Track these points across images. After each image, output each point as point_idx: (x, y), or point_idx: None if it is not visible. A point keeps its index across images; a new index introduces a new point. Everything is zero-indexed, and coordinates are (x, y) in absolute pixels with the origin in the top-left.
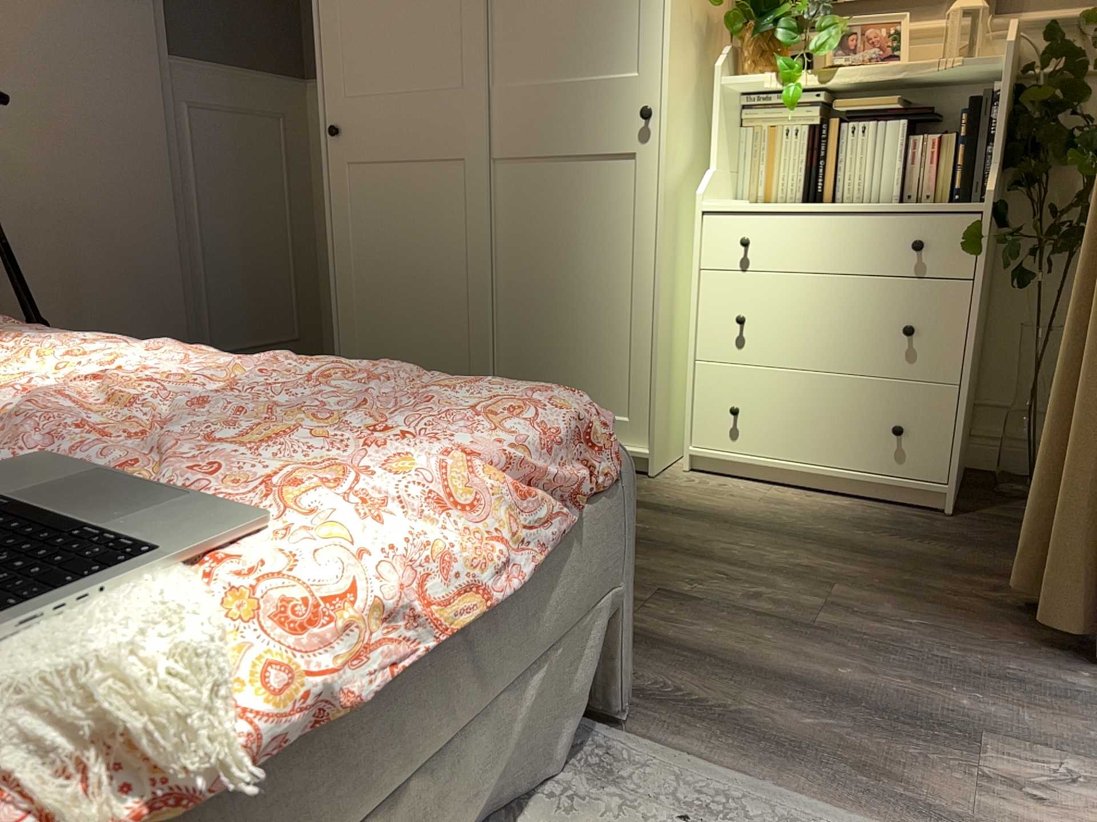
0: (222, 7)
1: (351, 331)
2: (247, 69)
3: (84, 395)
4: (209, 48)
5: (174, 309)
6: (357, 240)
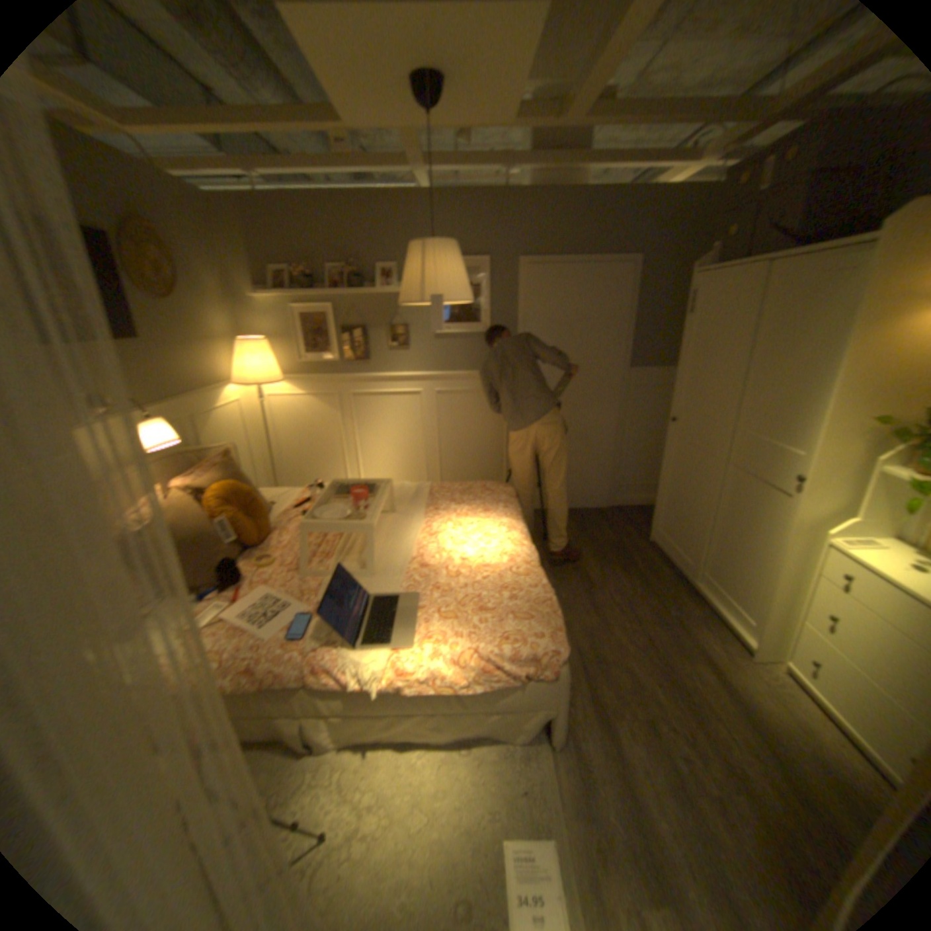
0: (661, 341)
1: (660, 506)
2: (668, 367)
3: (462, 561)
4: (649, 361)
5: (605, 468)
6: (671, 469)
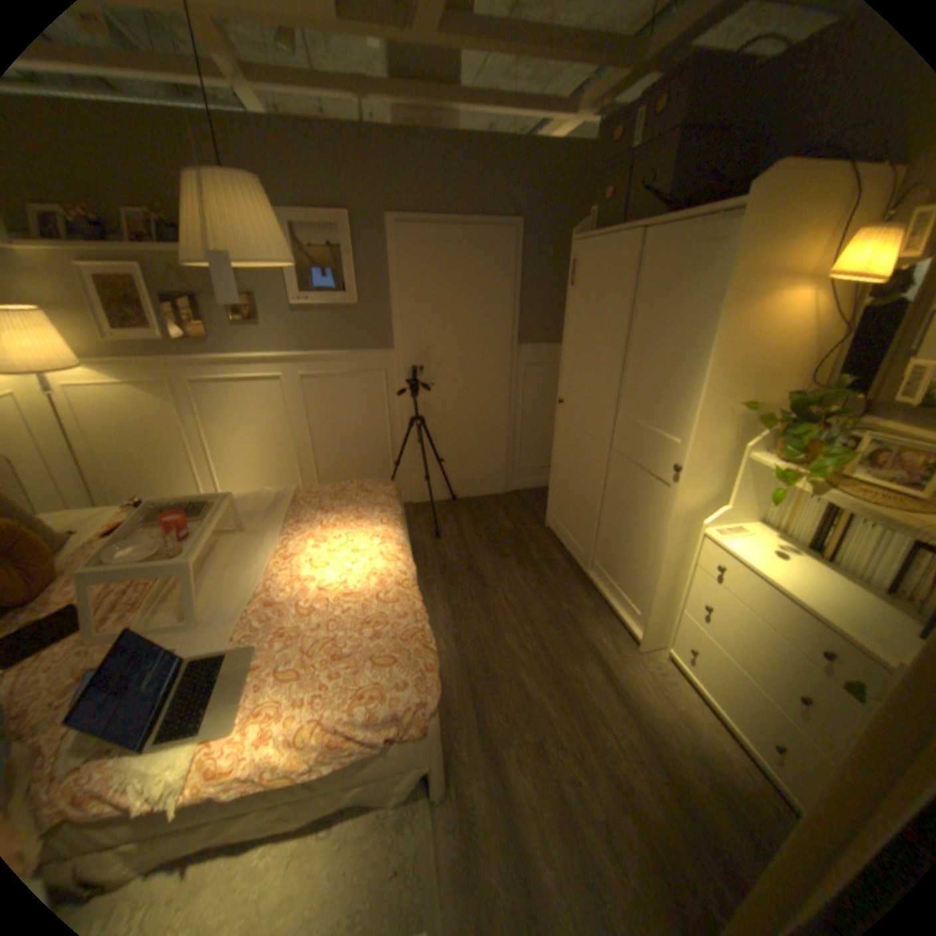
0: (548, 315)
1: (554, 491)
2: (557, 343)
3: (320, 590)
4: (538, 336)
5: (500, 452)
6: (561, 453)
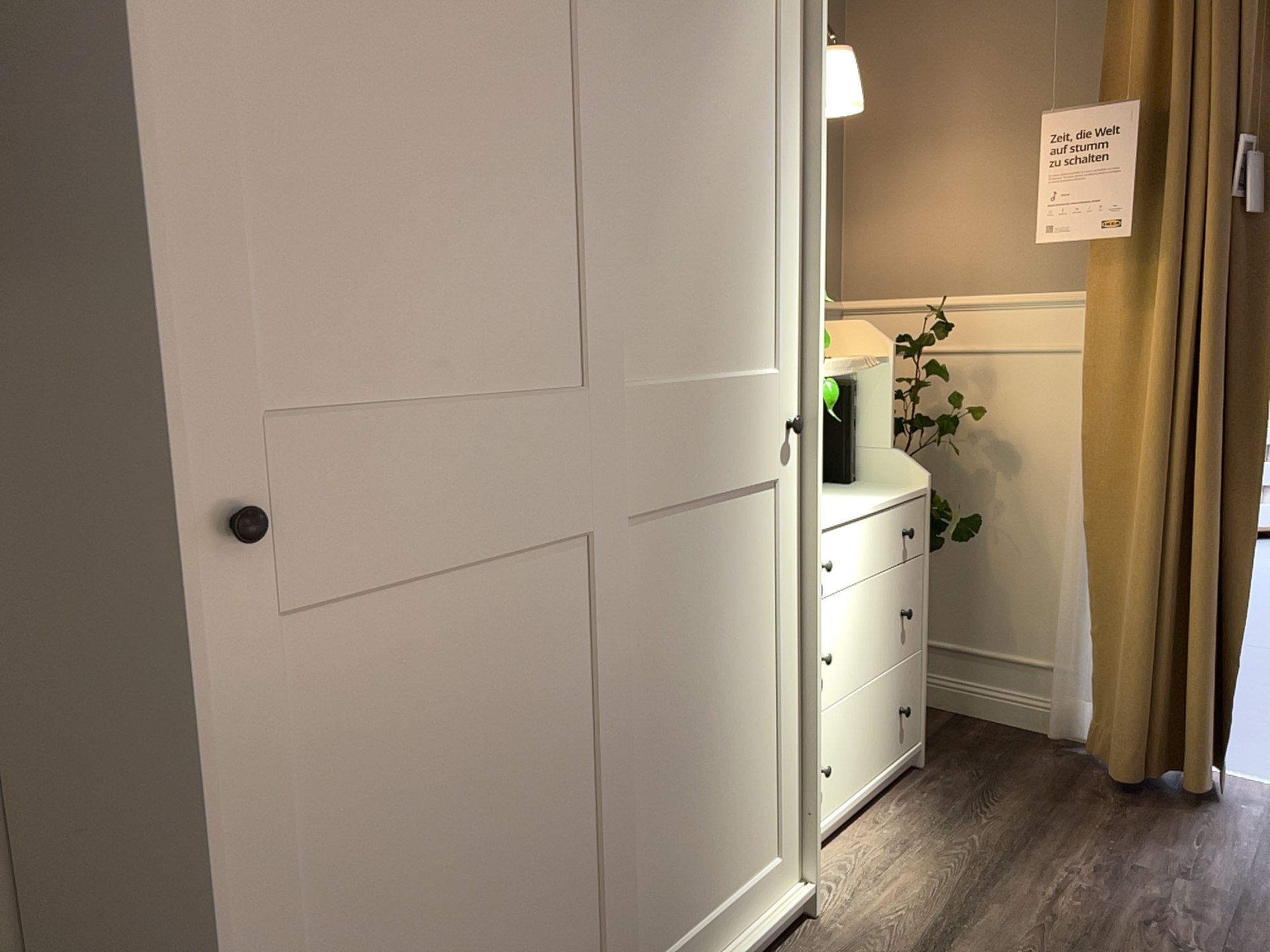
0: None
1: None
2: None
3: None
4: None
5: None
6: (333, 817)
